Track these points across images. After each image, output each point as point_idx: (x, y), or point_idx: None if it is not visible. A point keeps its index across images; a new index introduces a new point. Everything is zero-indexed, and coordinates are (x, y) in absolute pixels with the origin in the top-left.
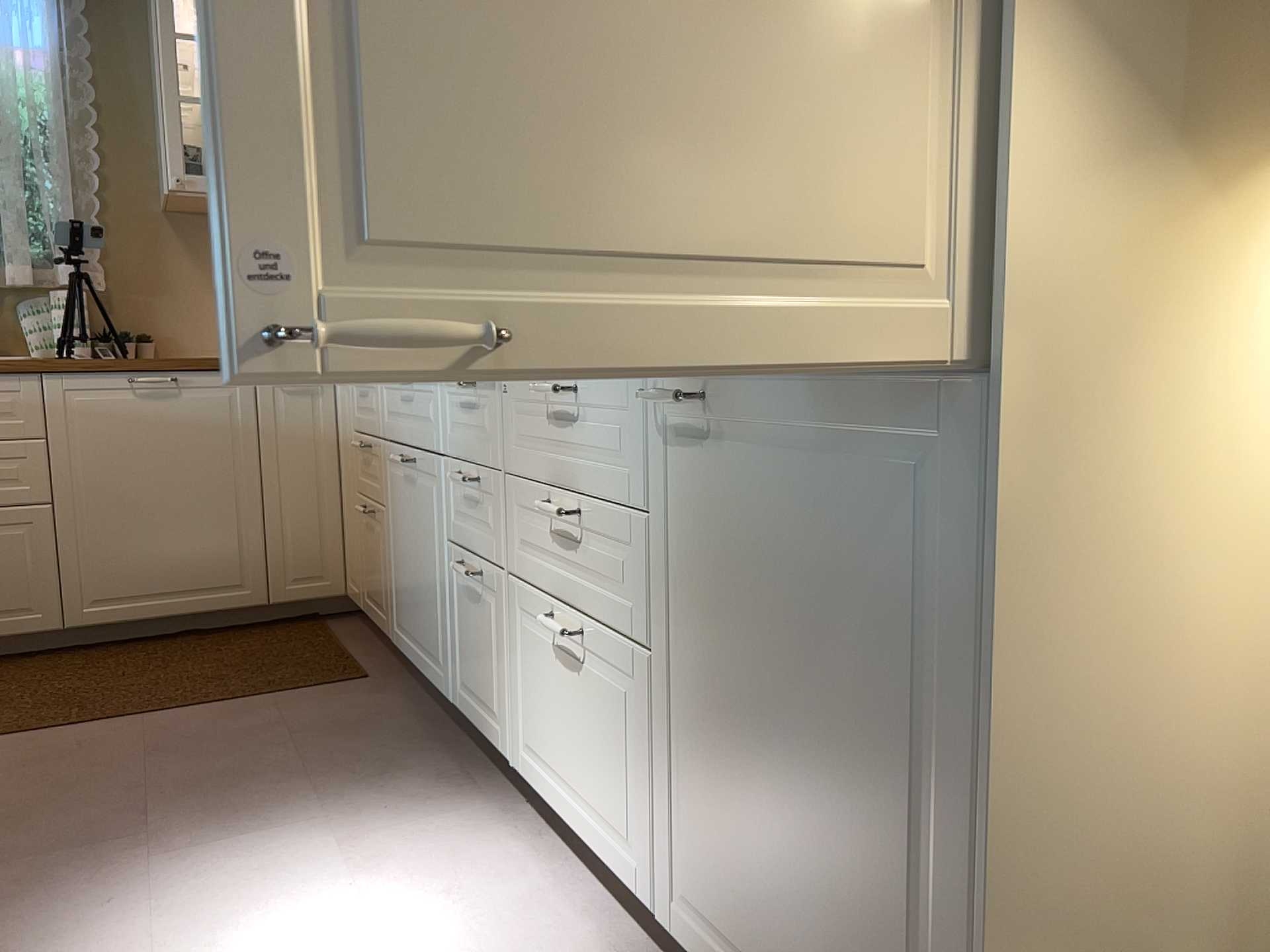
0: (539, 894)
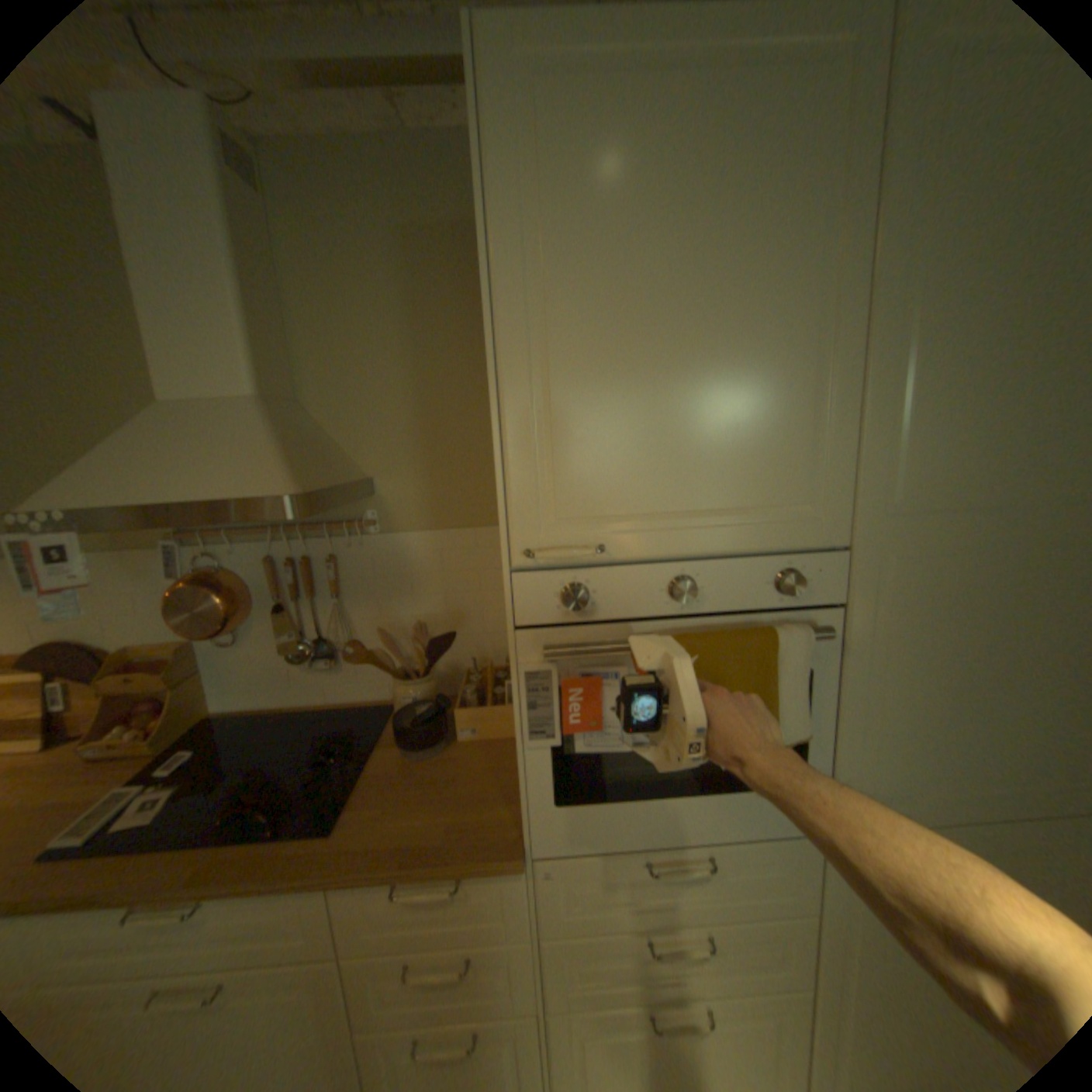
0: None
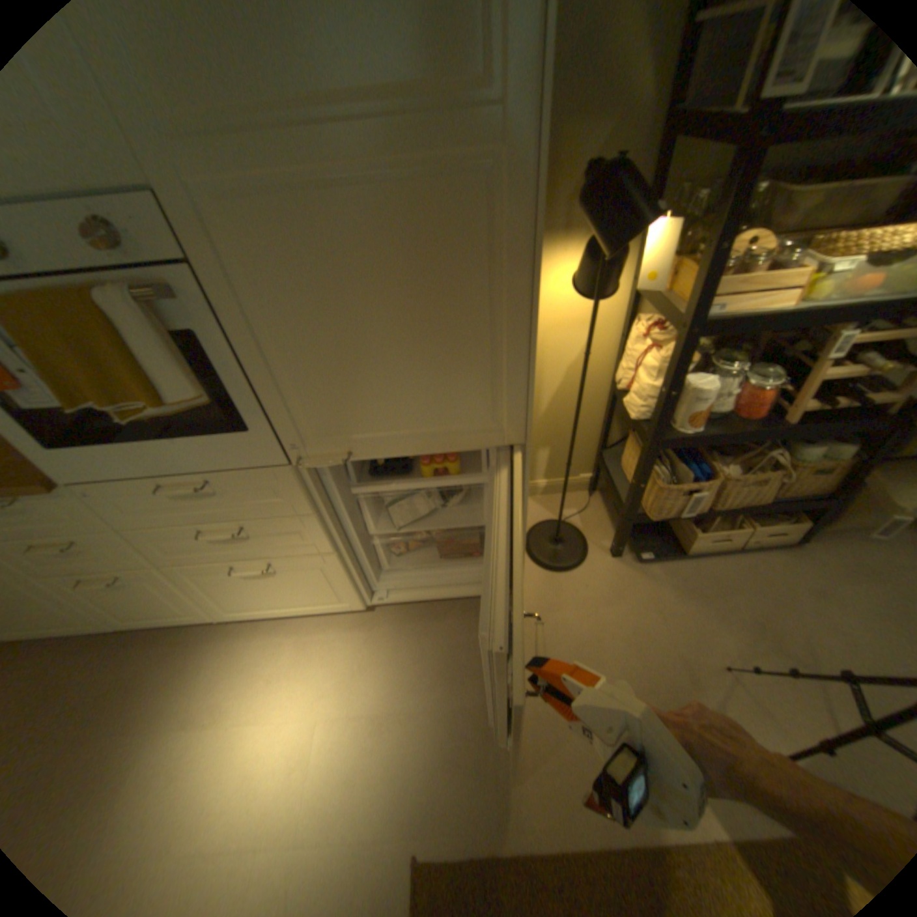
0: (288, 644)
